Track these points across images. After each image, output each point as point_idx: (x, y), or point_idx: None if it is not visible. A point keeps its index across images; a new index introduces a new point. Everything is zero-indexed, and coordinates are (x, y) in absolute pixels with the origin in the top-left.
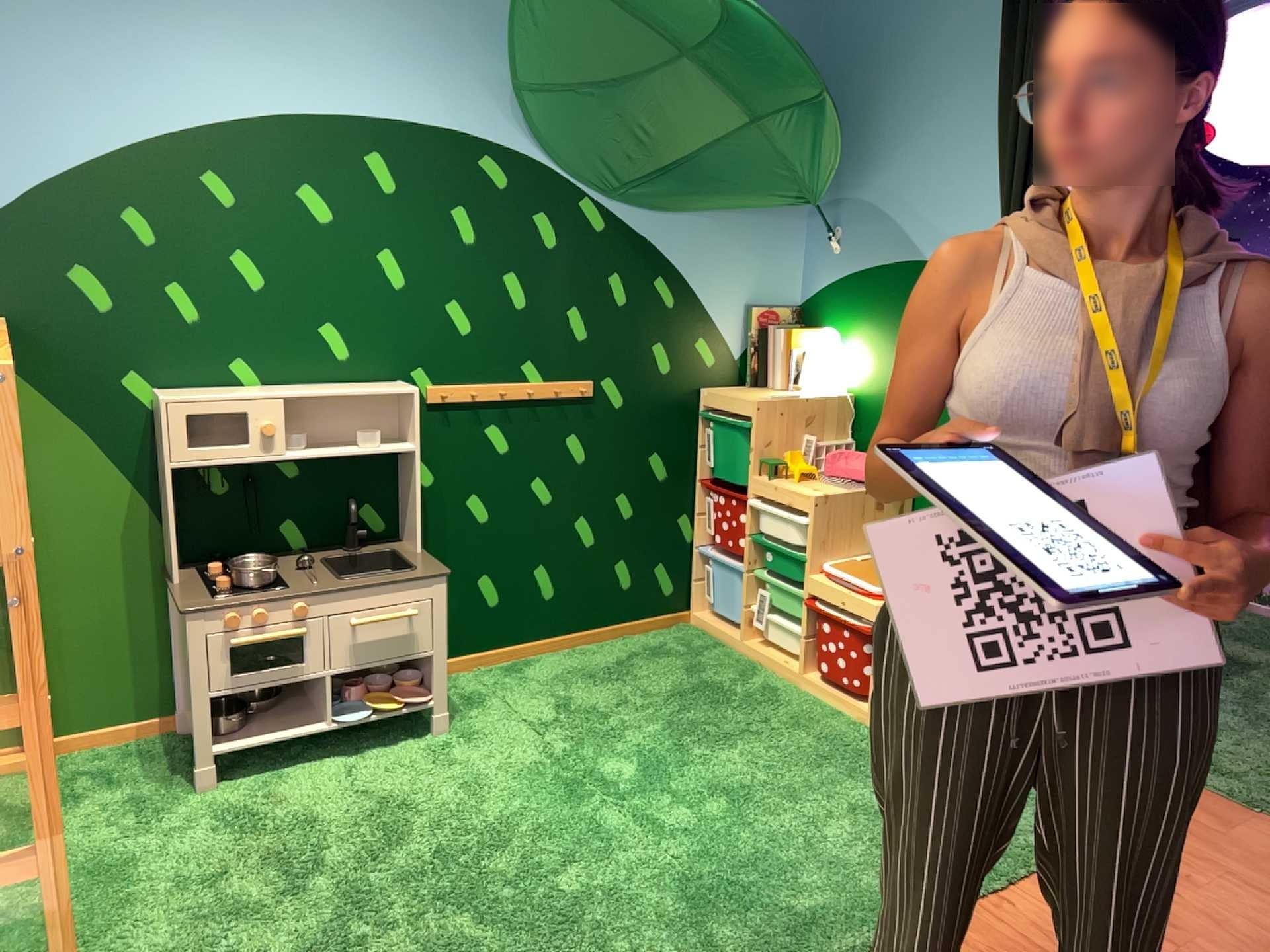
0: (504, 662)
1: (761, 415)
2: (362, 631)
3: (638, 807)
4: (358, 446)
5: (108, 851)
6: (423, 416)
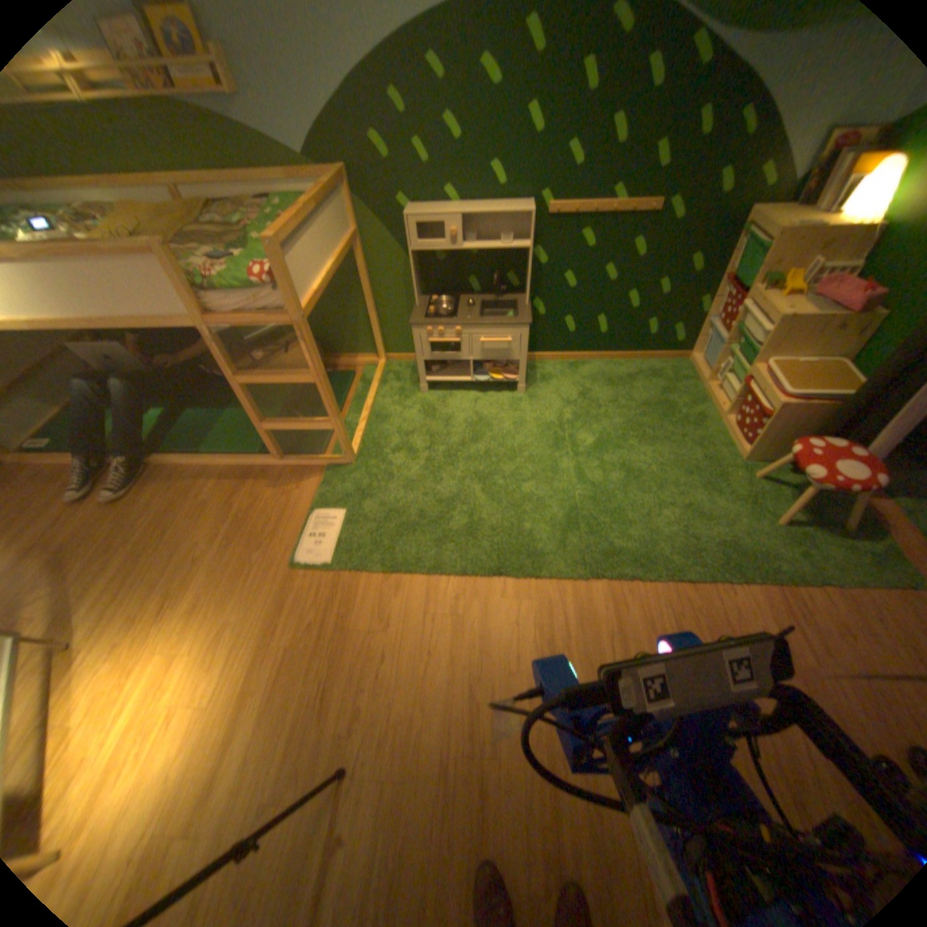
0: (570, 362)
1: (782, 240)
2: (482, 345)
3: (577, 467)
4: (499, 242)
5: (378, 412)
6: (542, 223)
